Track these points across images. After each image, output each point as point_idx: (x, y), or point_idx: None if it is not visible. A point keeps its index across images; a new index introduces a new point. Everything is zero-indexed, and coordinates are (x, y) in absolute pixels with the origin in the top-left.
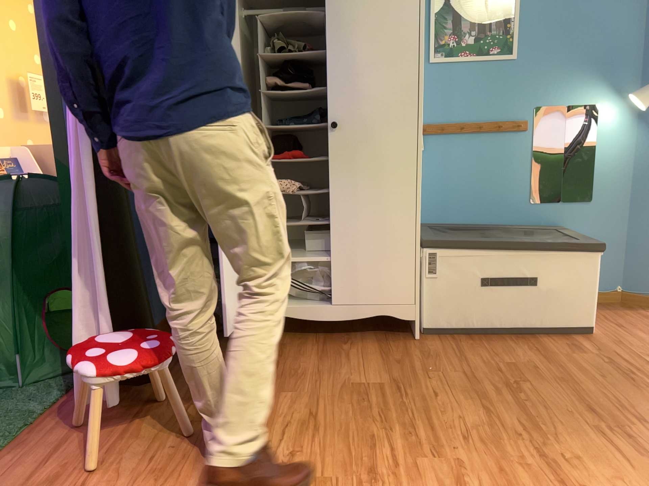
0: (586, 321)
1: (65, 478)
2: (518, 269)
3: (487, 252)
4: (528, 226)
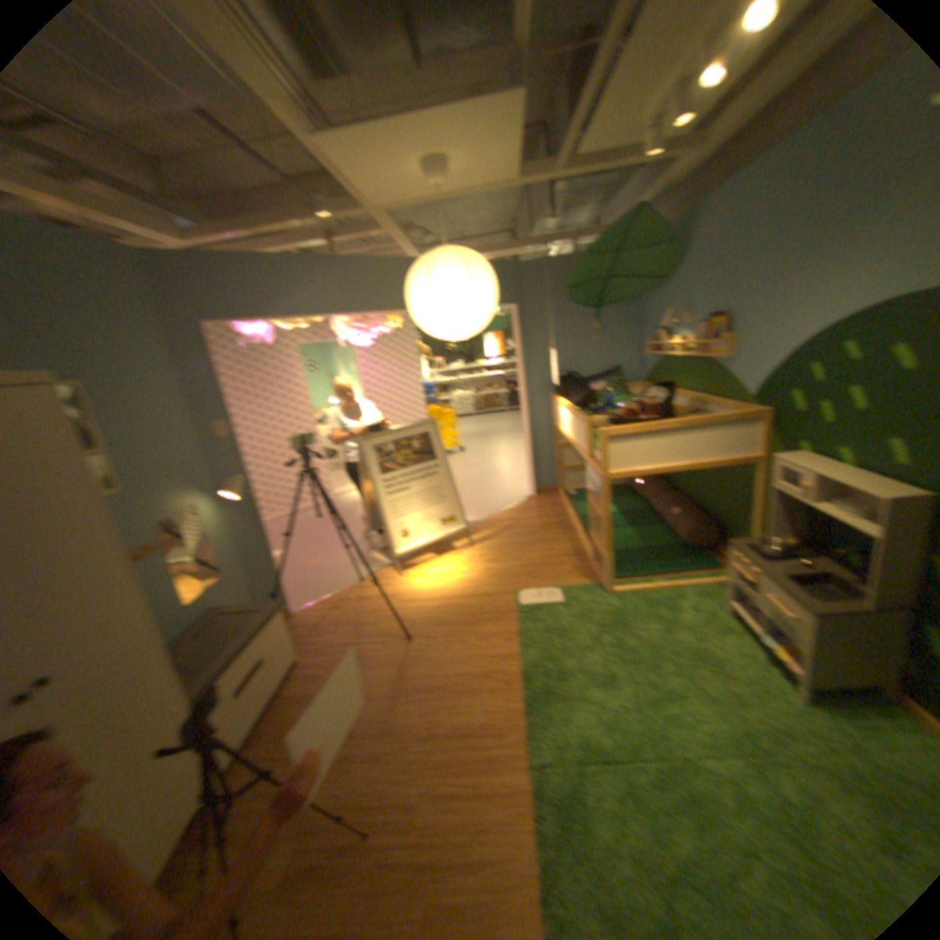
0: (289, 659)
1: None
2: (247, 664)
3: (226, 671)
4: (186, 627)
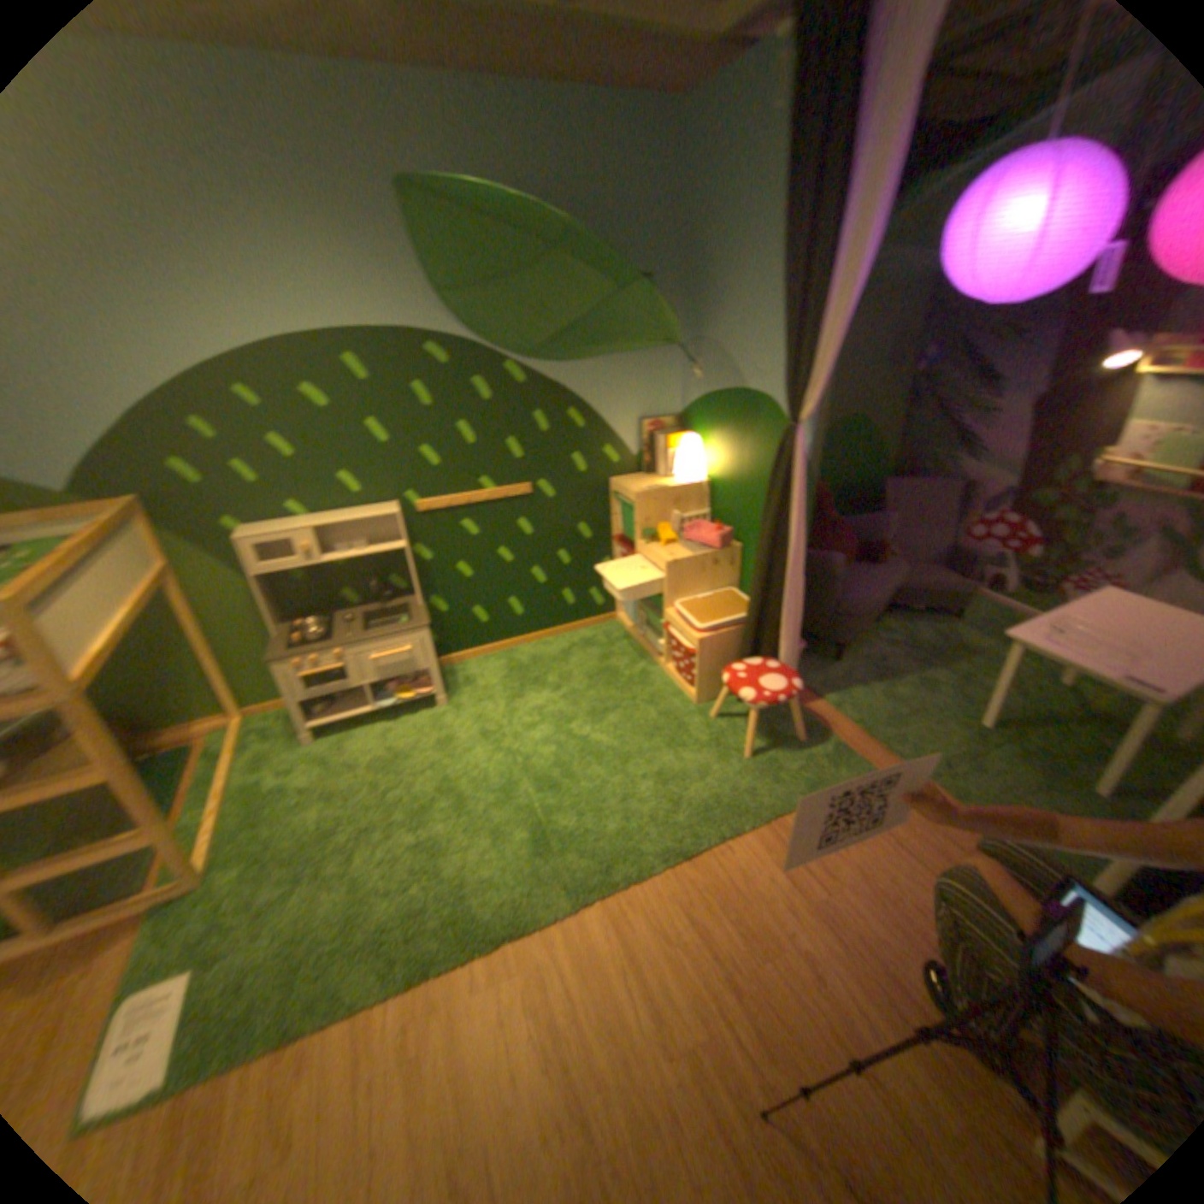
0: None
1: (935, 866)
2: None
3: None
4: None
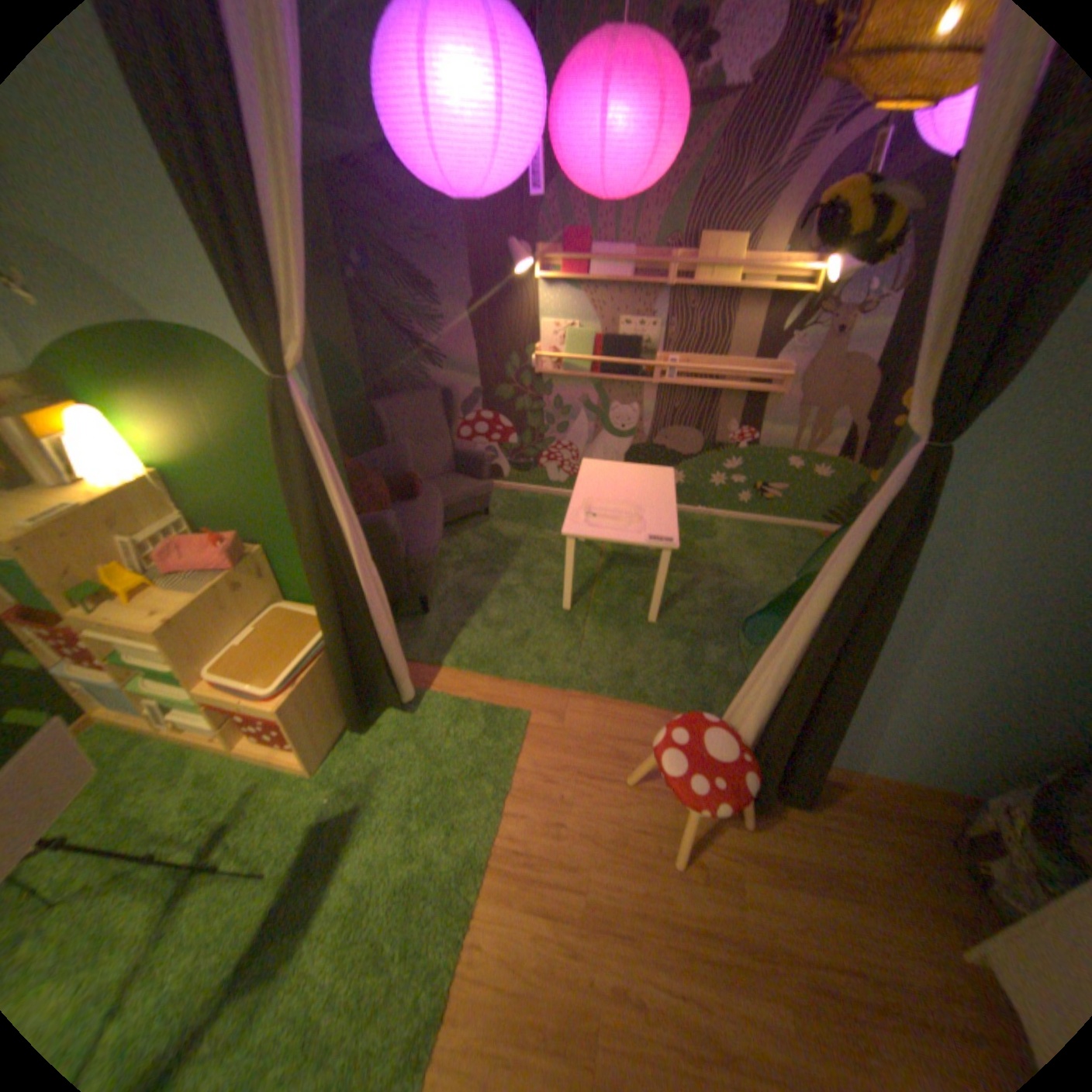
0: None
1: (621, 773)
2: None
3: None
4: None
